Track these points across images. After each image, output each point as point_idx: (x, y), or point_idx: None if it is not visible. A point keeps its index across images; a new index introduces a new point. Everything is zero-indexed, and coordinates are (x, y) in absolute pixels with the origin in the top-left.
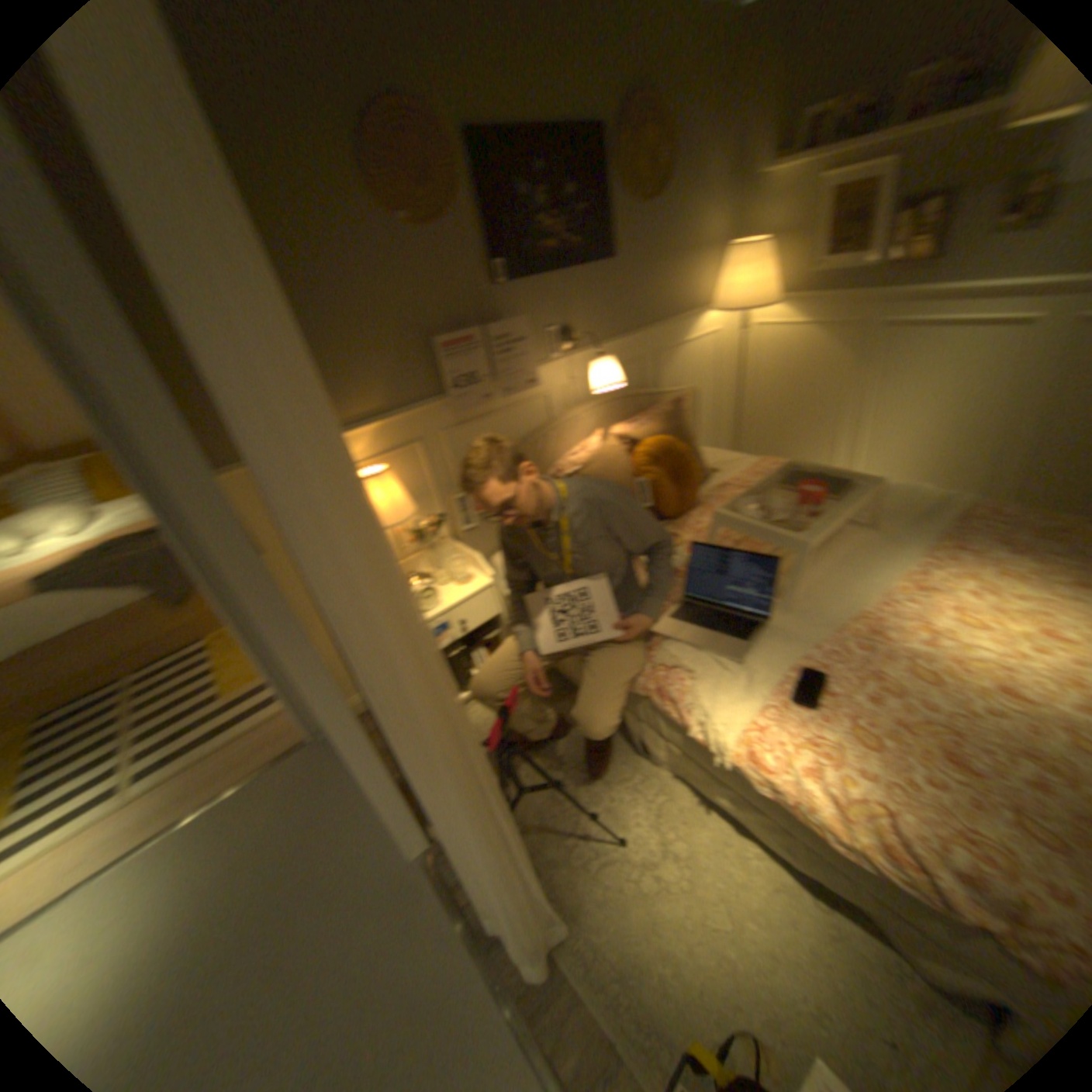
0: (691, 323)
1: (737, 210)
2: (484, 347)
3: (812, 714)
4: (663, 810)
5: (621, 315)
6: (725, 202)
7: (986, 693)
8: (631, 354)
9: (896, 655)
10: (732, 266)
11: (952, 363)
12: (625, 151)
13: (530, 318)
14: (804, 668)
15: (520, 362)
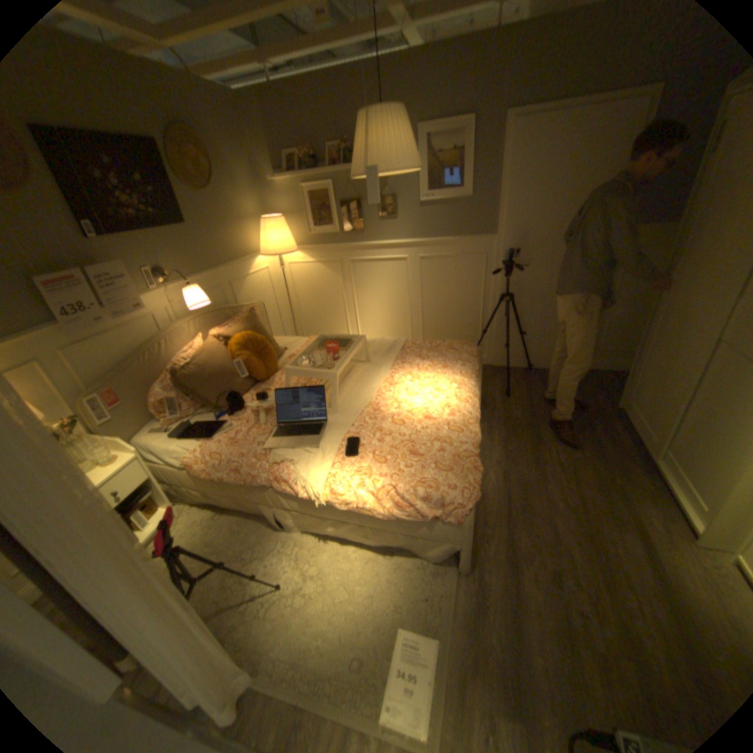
0: (246, 263)
1: (258, 199)
2: (82, 283)
3: (354, 458)
4: (296, 556)
5: (195, 259)
6: (249, 193)
7: (418, 421)
8: (209, 283)
9: (384, 417)
10: (263, 230)
11: (382, 279)
12: (171, 158)
13: (120, 262)
14: (346, 438)
15: (118, 293)
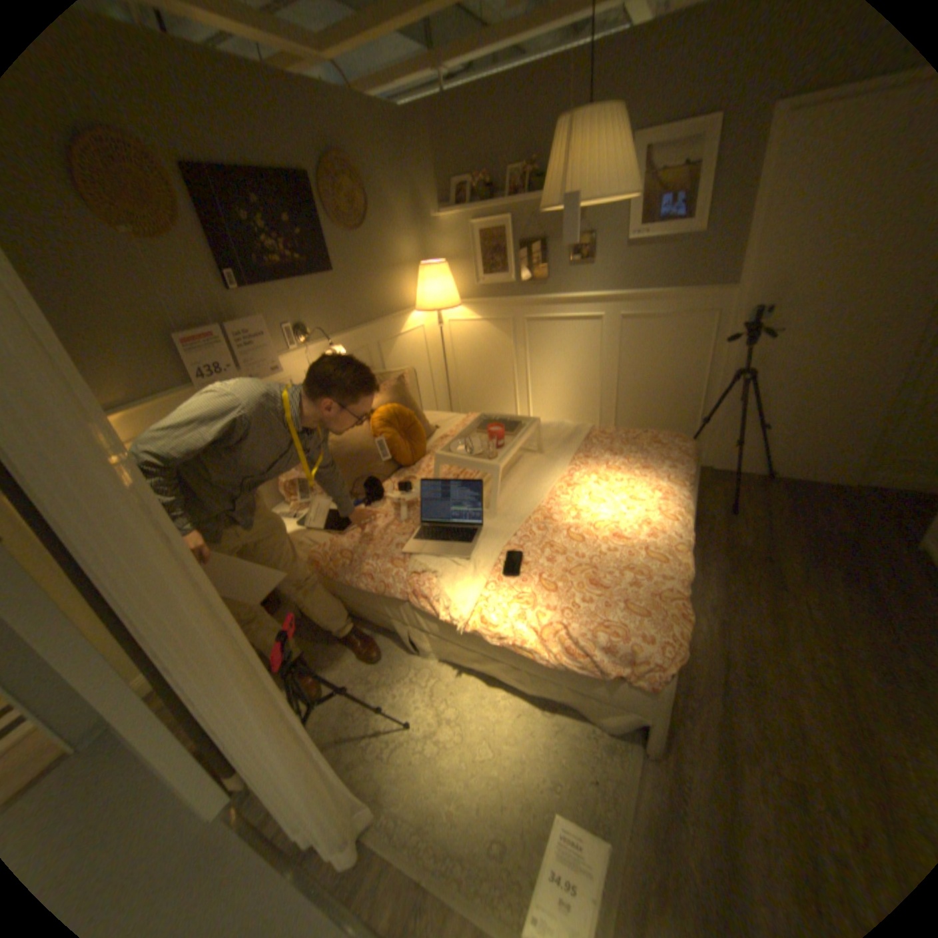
0: (399, 320)
1: (418, 241)
2: (220, 342)
3: (514, 580)
4: (432, 690)
5: (341, 315)
6: (408, 235)
7: (605, 539)
8: (355, 344)
9: (557, 529)
10: (421, 280)
11: (566, 344)
12: (324, 193)
13: (261, 317)
14: (506, 551)
15: (257, 354)
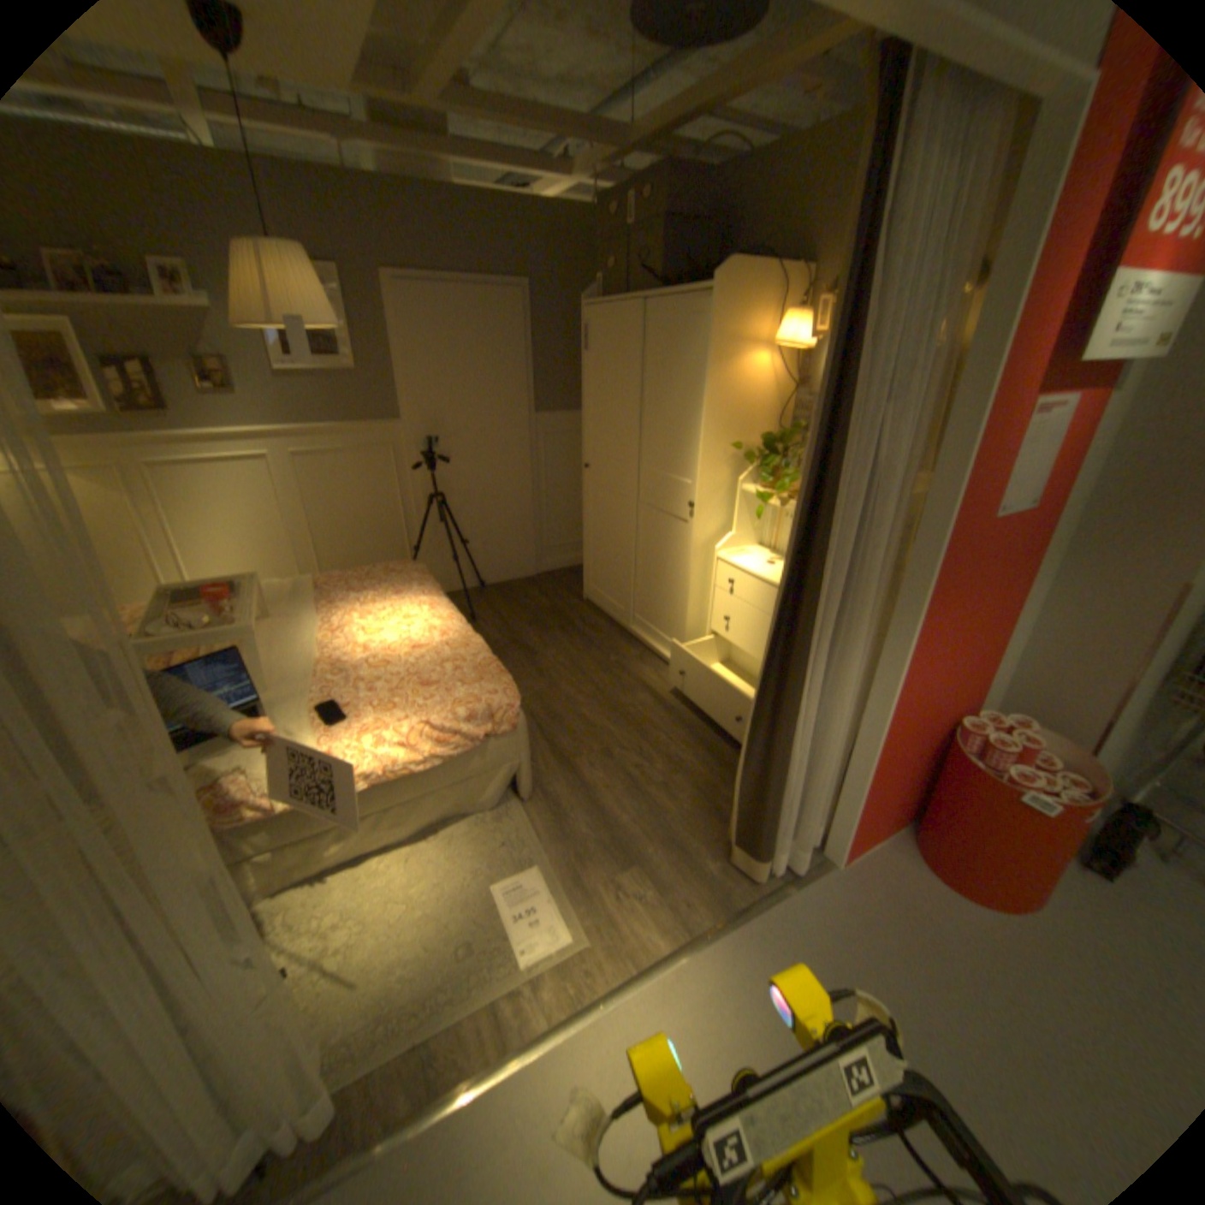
0: None
1: None
2: None
3: (345, 721)
4: (286, 922)
5: None
6: None
7: (407, 652)
8: None
9: (355, 665)
10: None
11: (223, 492)
12: None
13: None
14: (314, 706)
15: None
